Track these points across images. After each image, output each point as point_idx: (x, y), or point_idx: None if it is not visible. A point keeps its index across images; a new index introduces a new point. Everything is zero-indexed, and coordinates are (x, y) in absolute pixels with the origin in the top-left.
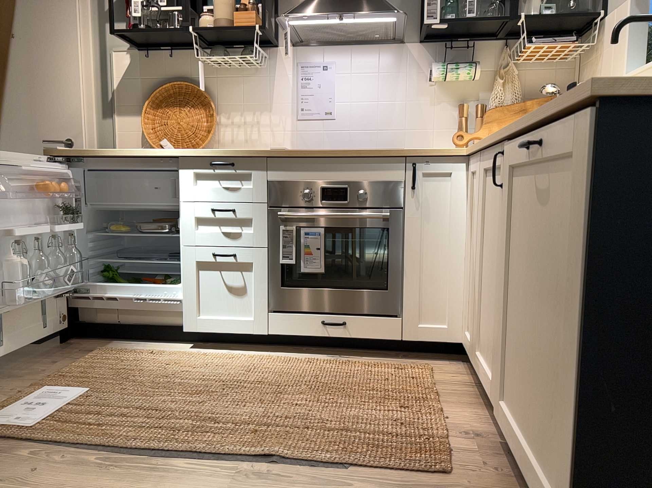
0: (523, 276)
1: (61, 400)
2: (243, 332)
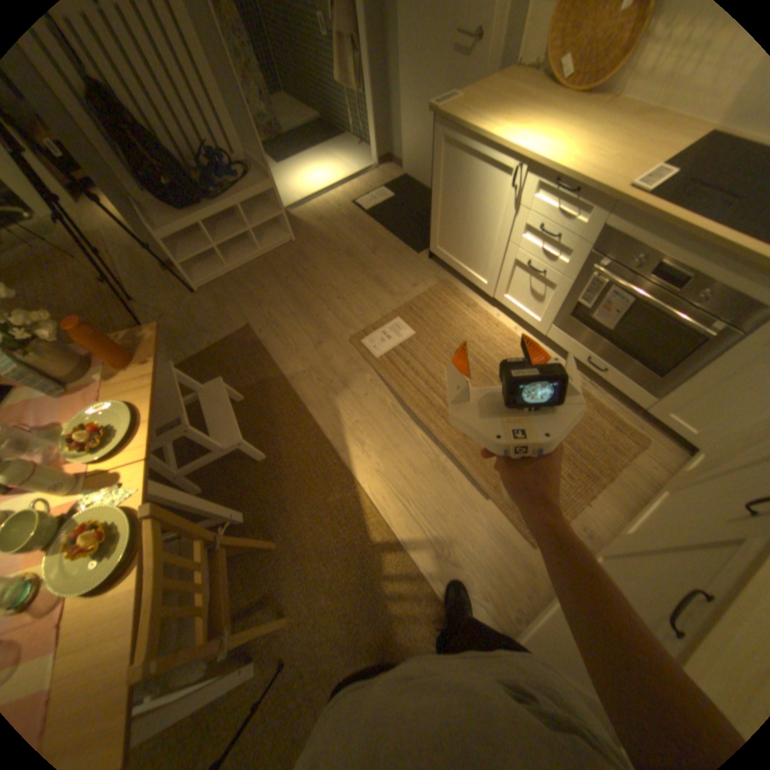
0: (651, 573)
1: (399, 335)
2: (529, 323)
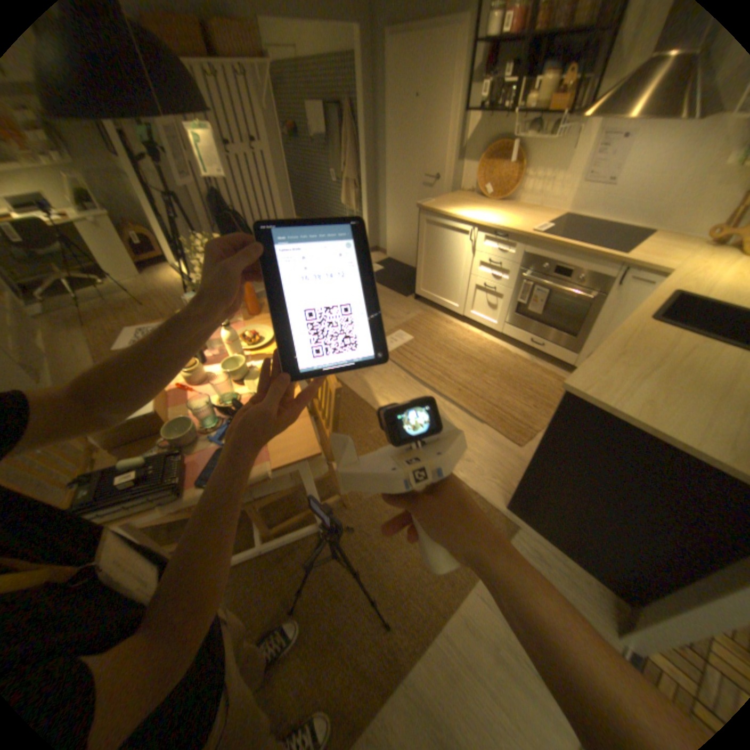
0: None
1: (401, 339)
2: (489, 326)
